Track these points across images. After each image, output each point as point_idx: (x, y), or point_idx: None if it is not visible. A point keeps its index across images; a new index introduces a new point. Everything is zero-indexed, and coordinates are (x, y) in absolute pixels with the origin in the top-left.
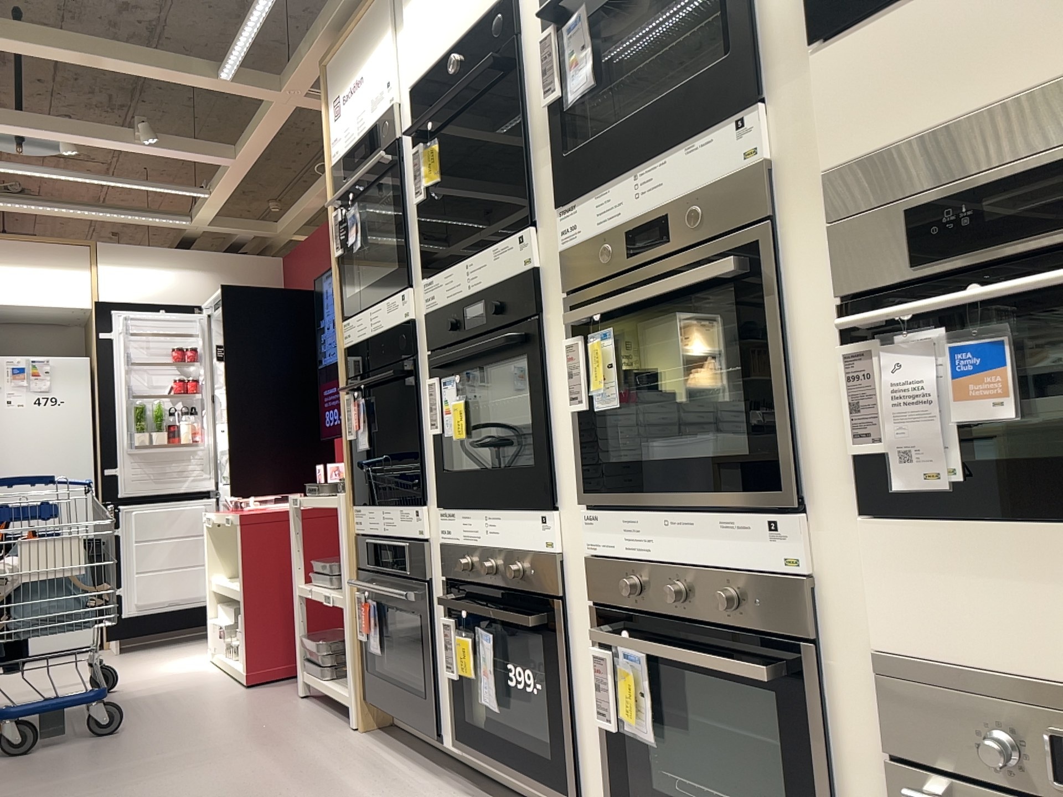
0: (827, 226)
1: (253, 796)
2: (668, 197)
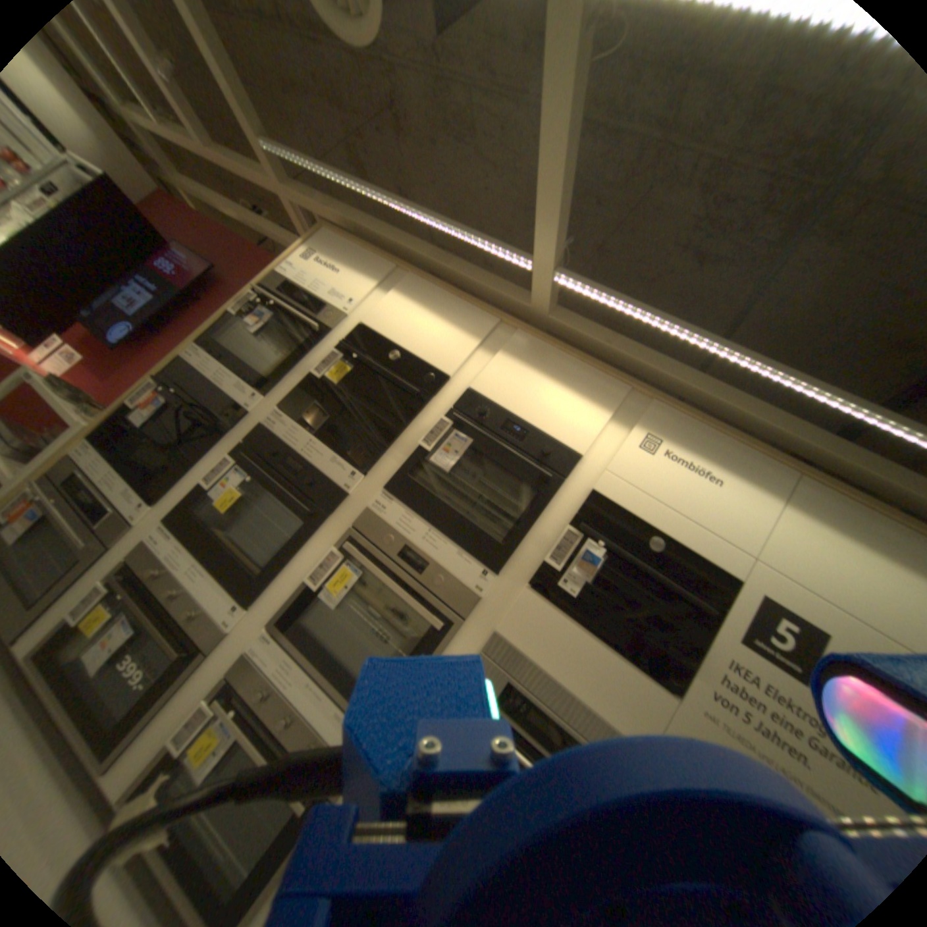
0: (479, 649)
1: None
2: (435, 559)
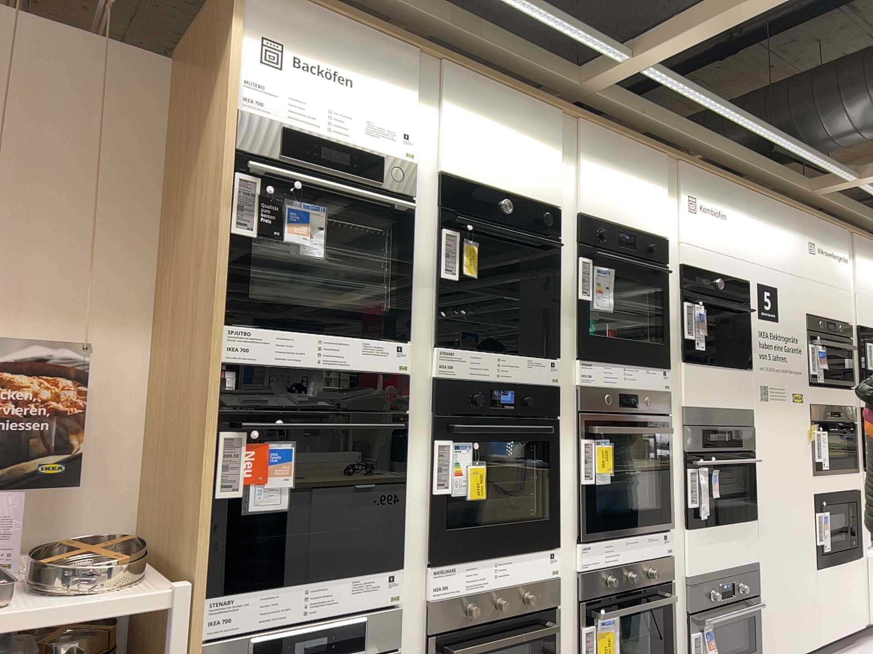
0: (680, 424)
1: None
2: (638, 387)
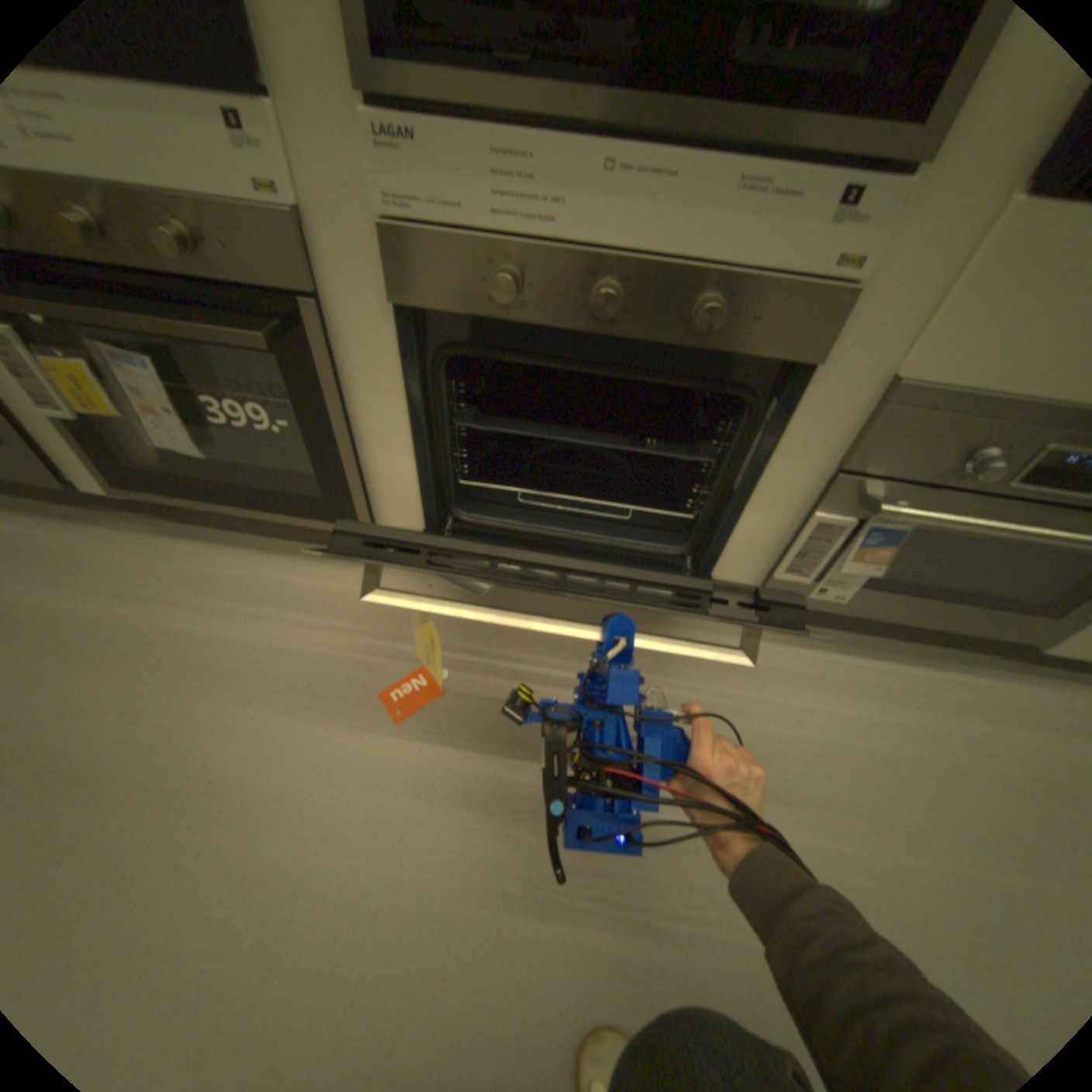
0: None
1: None
2: None
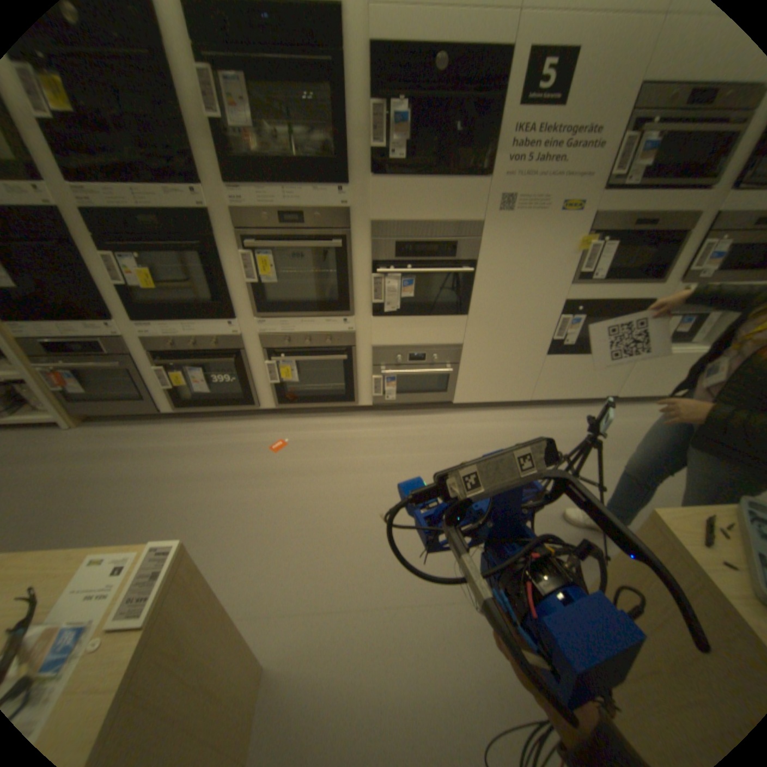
0: (368, 238)
1: (76, 481)
2: (303, 206)
